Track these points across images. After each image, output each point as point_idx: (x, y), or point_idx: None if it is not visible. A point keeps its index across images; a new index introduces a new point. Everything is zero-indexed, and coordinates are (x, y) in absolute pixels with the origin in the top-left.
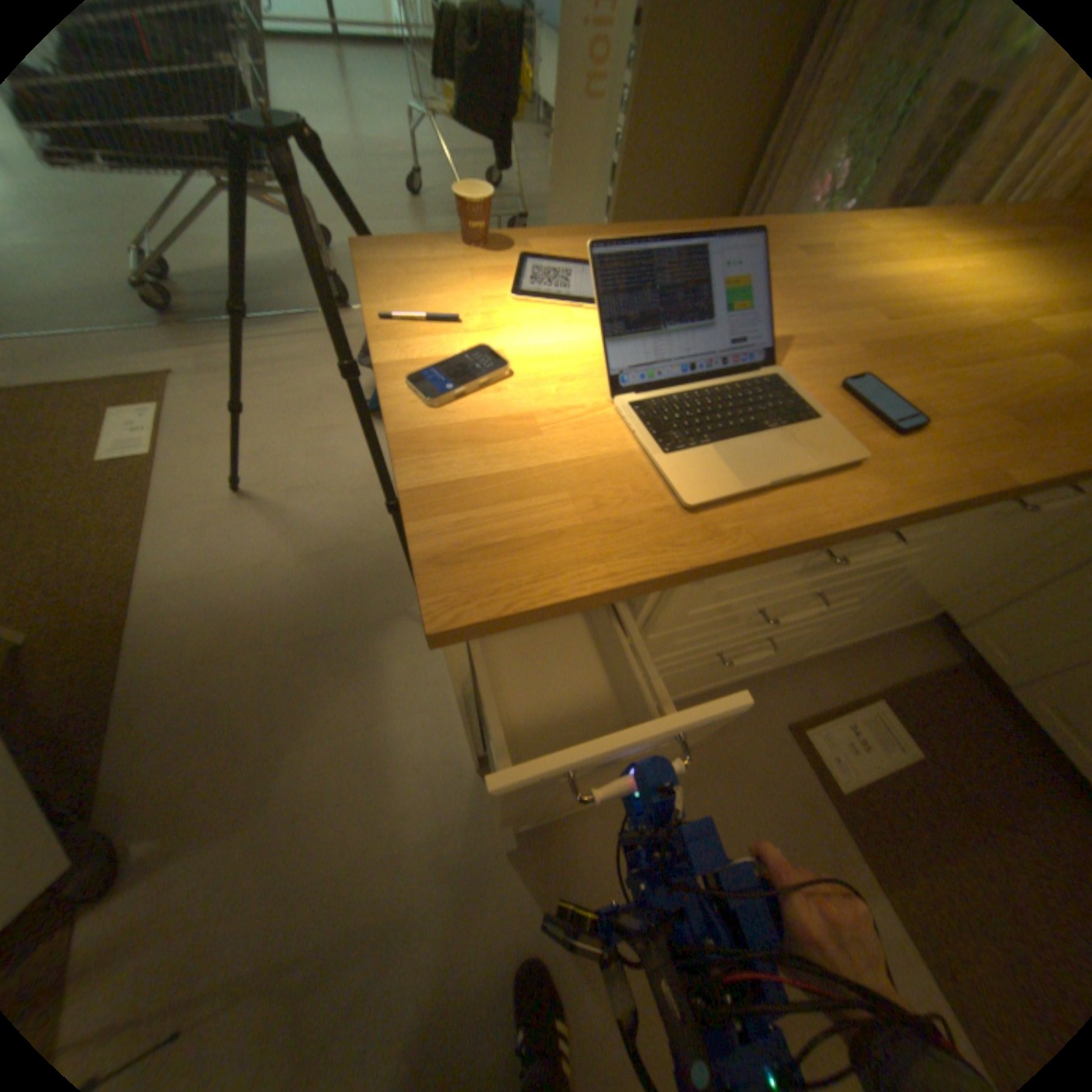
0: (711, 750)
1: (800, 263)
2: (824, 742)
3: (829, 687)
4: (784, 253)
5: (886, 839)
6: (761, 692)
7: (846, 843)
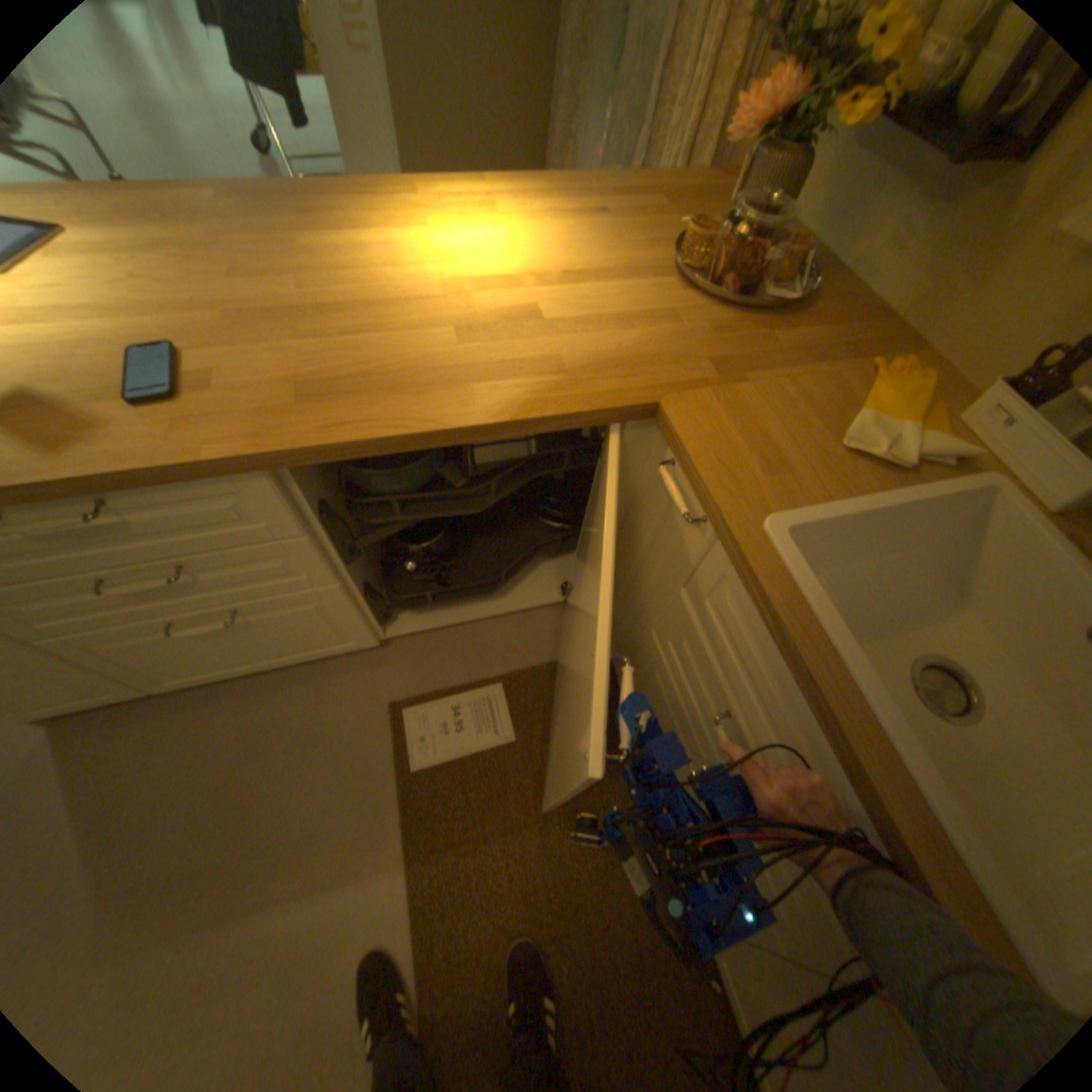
0: (297, 723)
1: (274, 228)
2: (416, 721)
3: (451, 668)
4: (269, 217)
5: (431, 817)
6: (377, 669)
7: (389, 819)
